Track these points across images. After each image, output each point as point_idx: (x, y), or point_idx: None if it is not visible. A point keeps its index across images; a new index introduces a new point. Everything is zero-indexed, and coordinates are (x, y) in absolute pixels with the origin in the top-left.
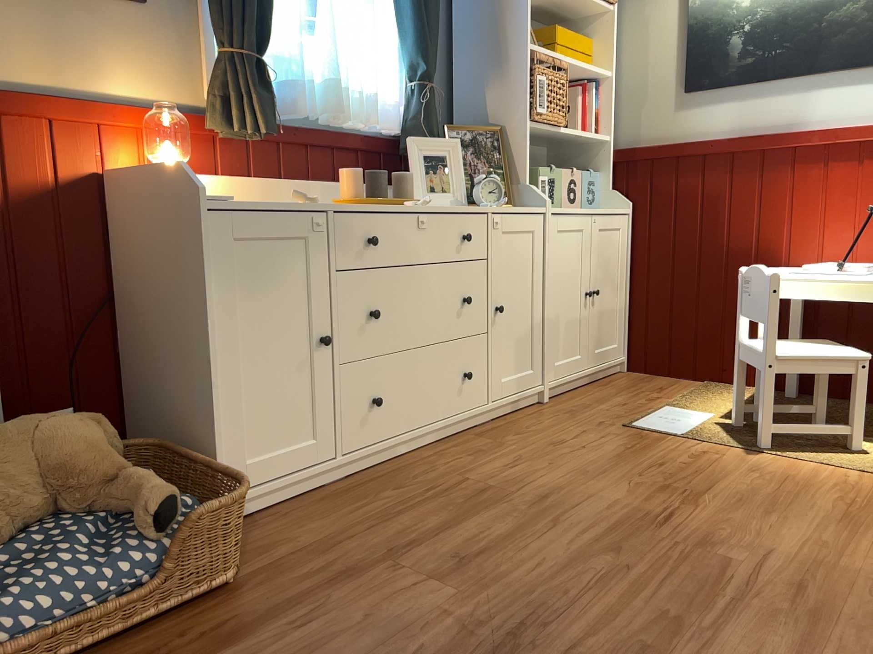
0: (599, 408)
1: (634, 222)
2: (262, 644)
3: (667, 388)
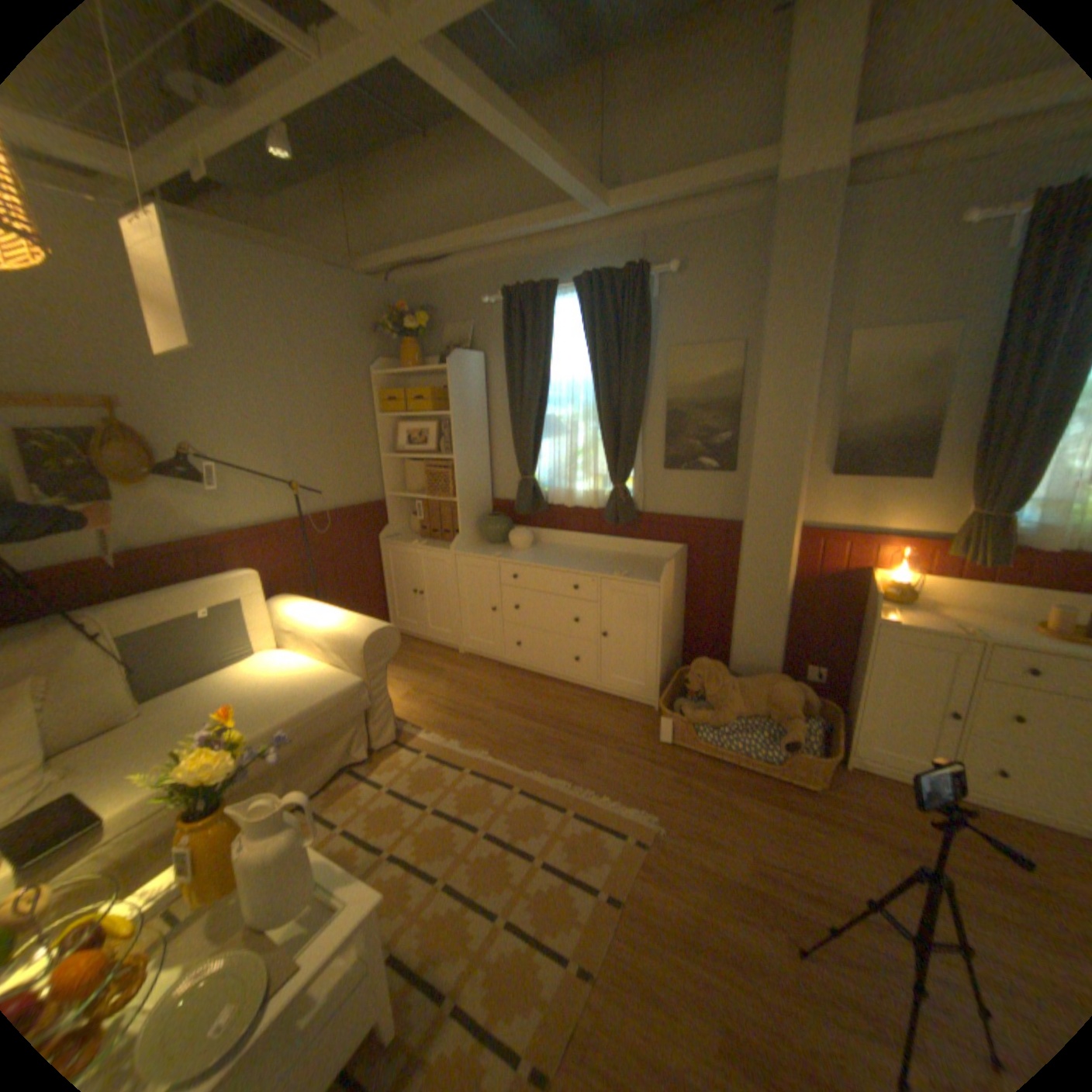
0: None
1: None
2: (799, 821)
3: None
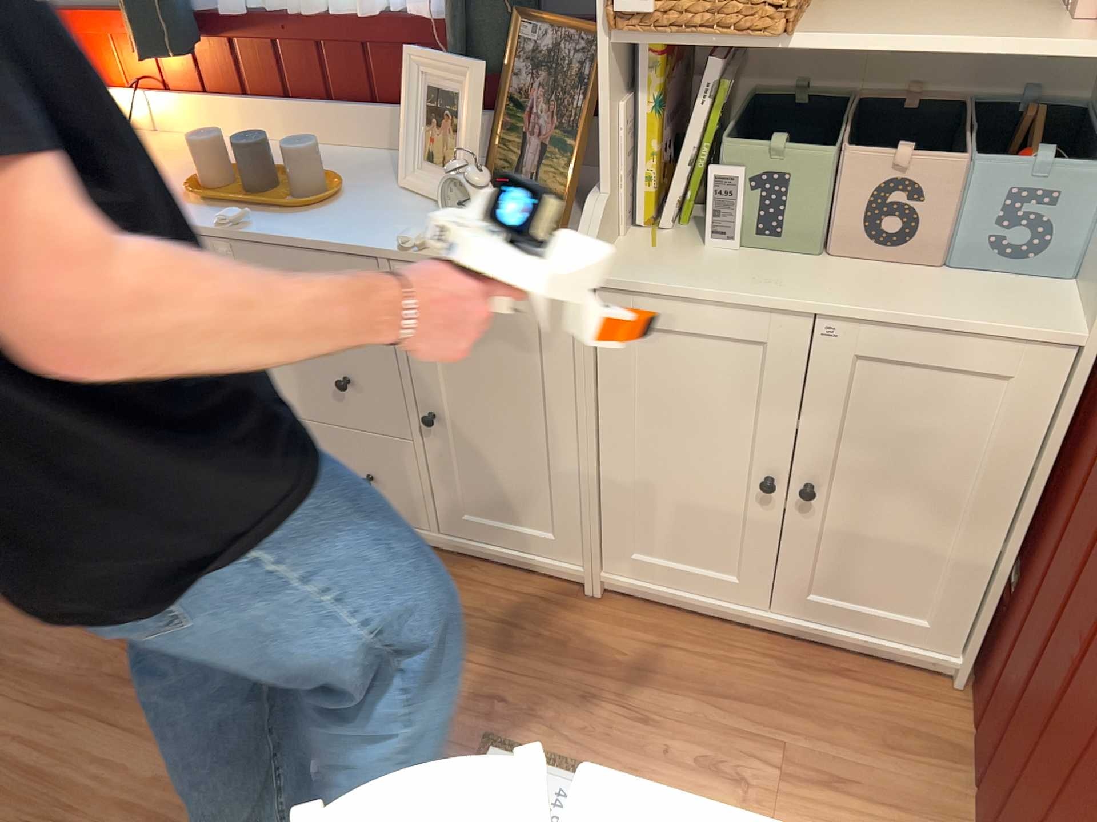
0: (598, 677)
1: (1090, 381)
2: None
3: (844, 788)
